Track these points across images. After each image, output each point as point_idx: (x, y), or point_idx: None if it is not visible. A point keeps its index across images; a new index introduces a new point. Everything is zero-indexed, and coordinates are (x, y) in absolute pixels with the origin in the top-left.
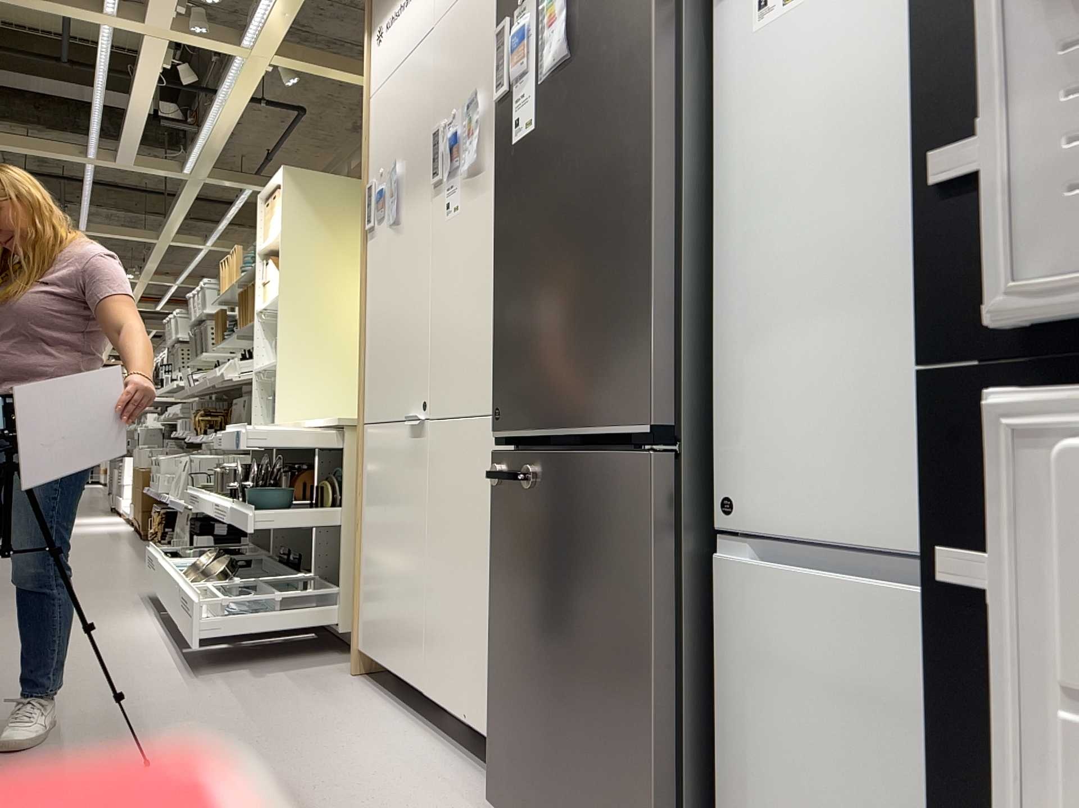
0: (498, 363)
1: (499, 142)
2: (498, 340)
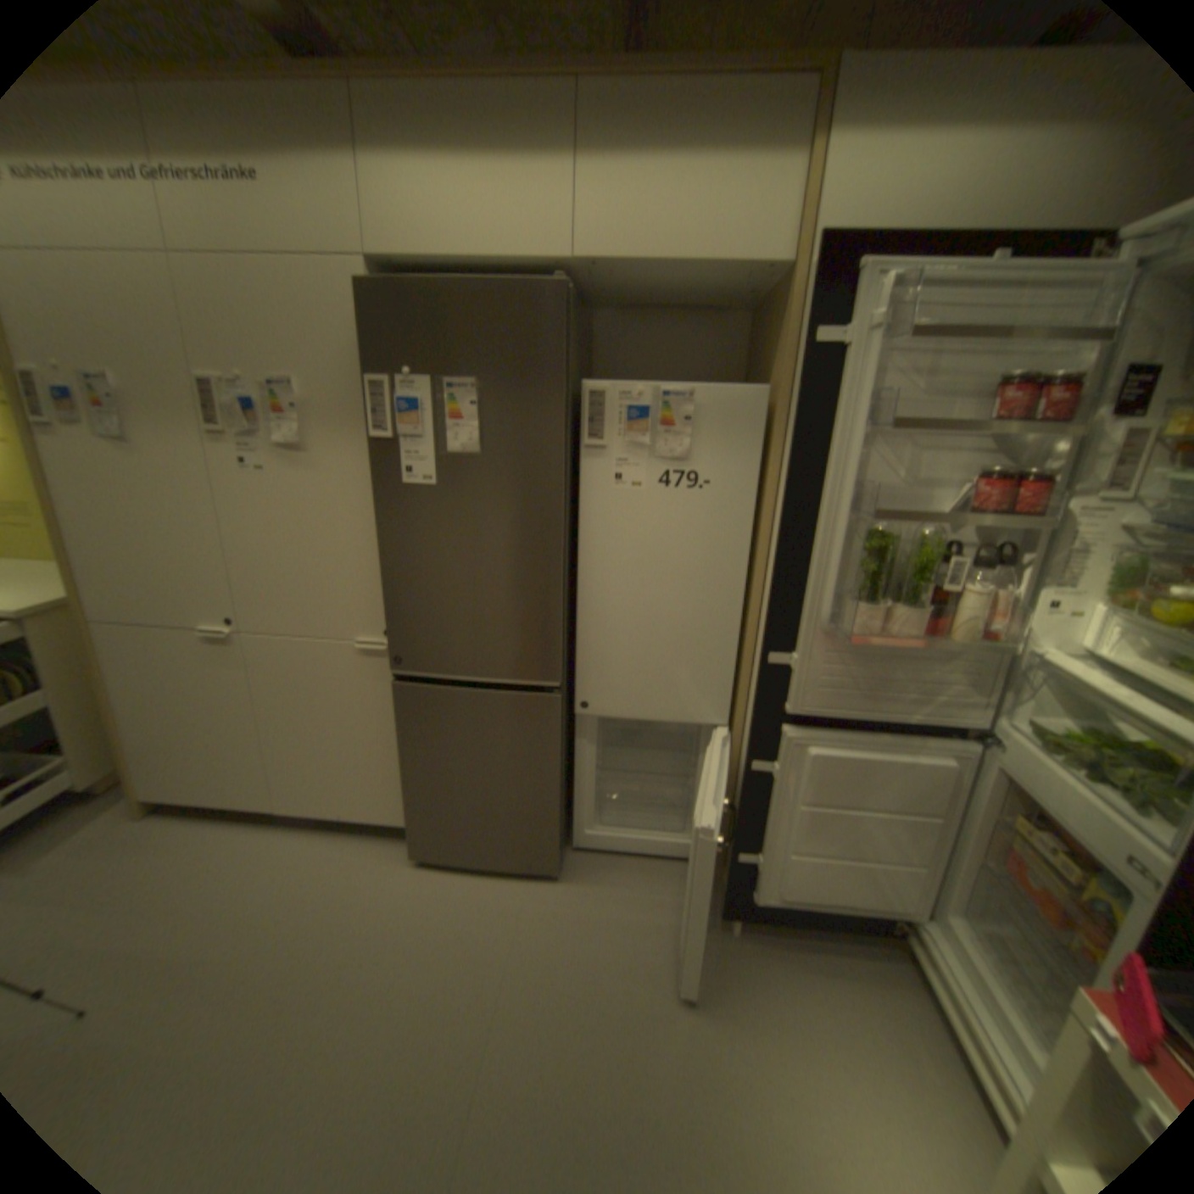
0: (394, 627)
1: (380, 471)
2: (392, 612)
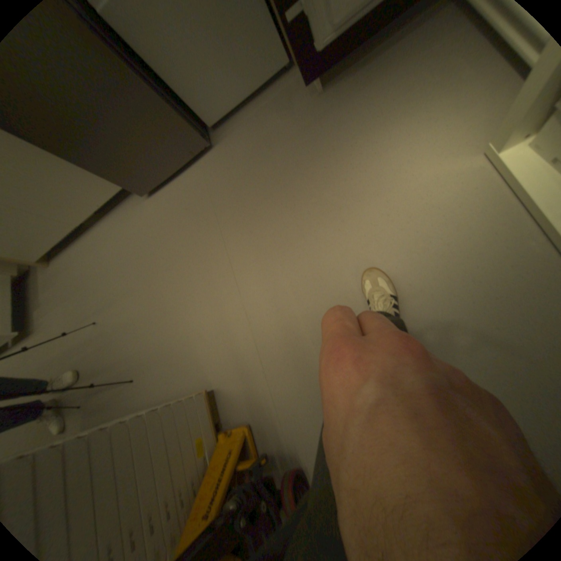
0: None
1: None
2: None
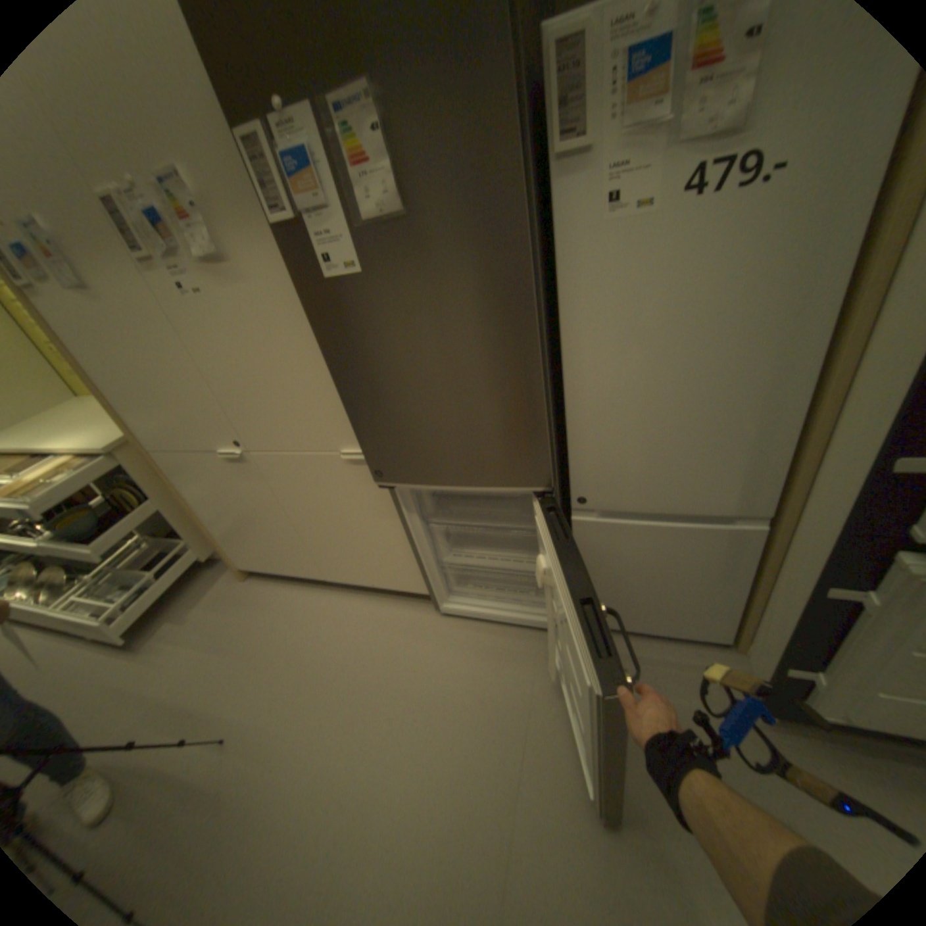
0: (366, 441)
1: (296, 266)
2: (360, 427)
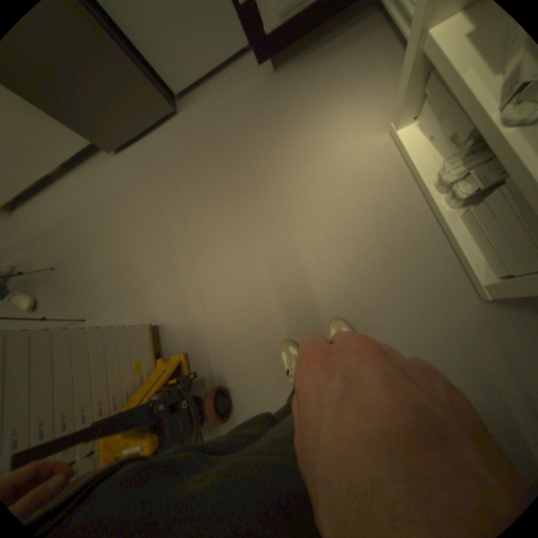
0: None
1: None
2: None
